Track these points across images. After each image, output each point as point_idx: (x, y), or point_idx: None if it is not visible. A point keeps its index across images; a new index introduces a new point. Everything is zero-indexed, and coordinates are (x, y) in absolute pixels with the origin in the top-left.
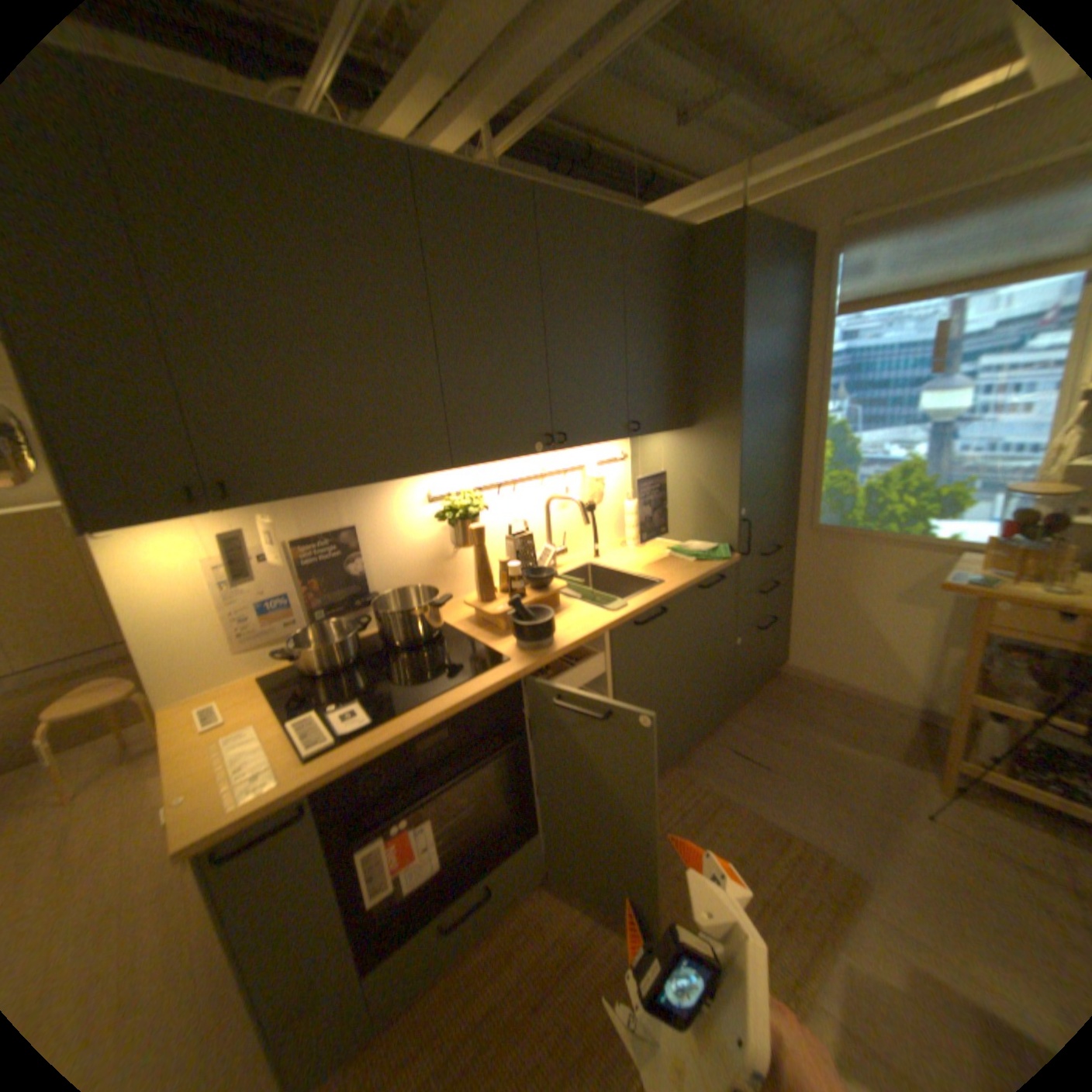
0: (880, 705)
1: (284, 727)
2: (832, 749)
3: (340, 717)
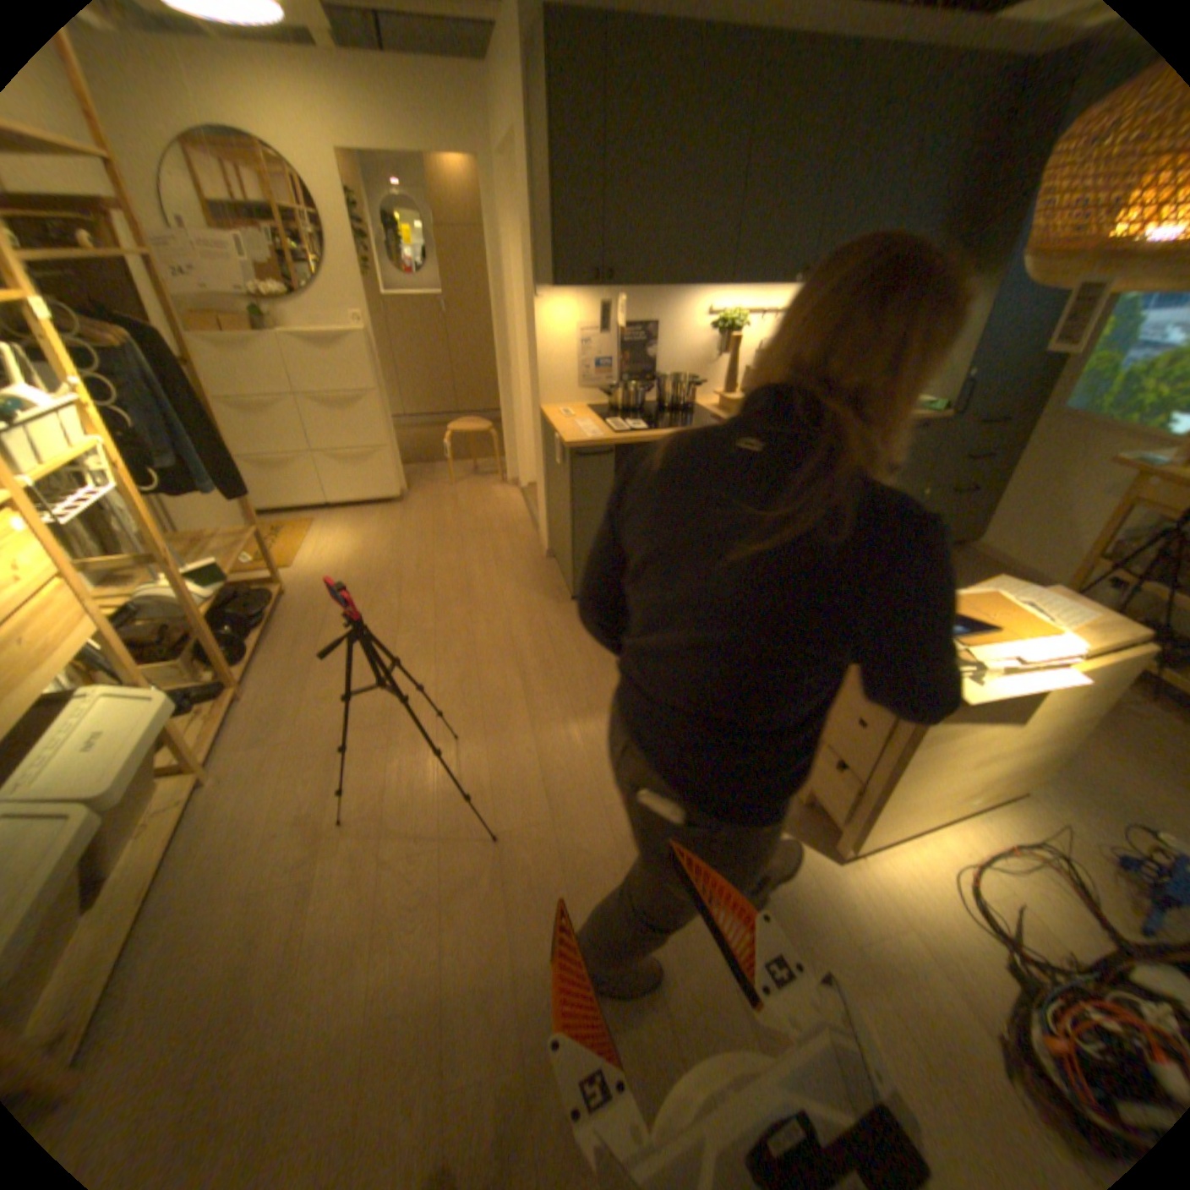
0: None
1: (603, 423)
2: None
3: (630, 426)
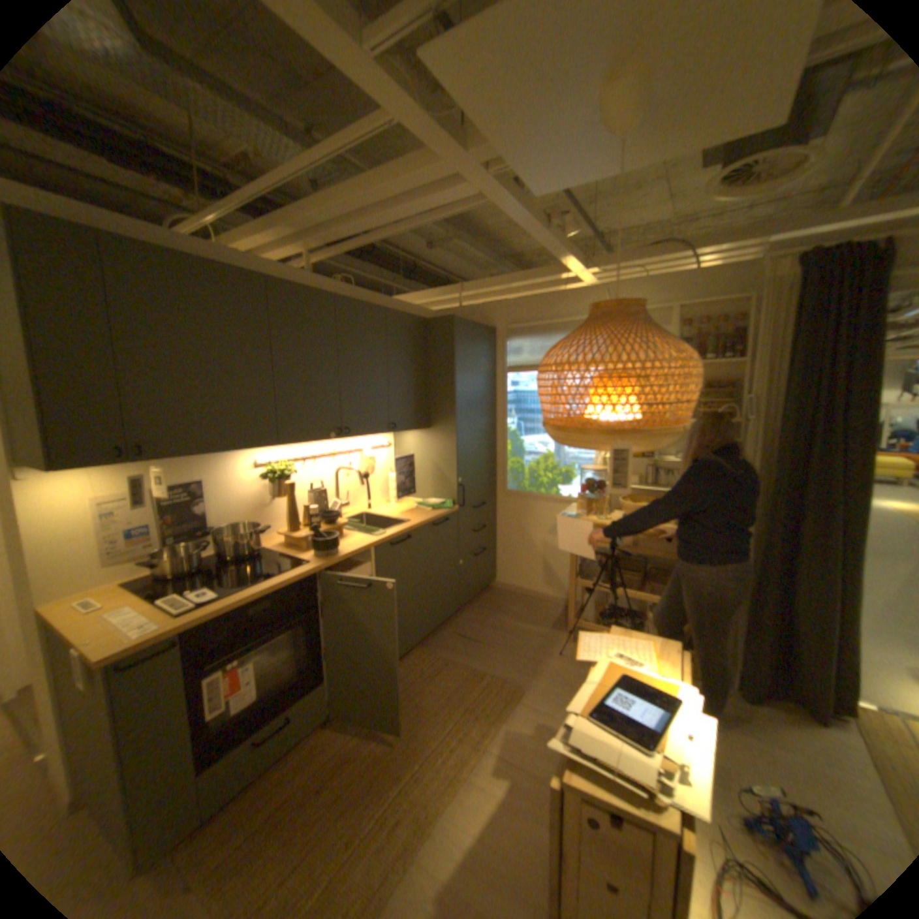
0: (545, 601)
1: (154, 605)
2: (515, 627)
3: (195, 598)
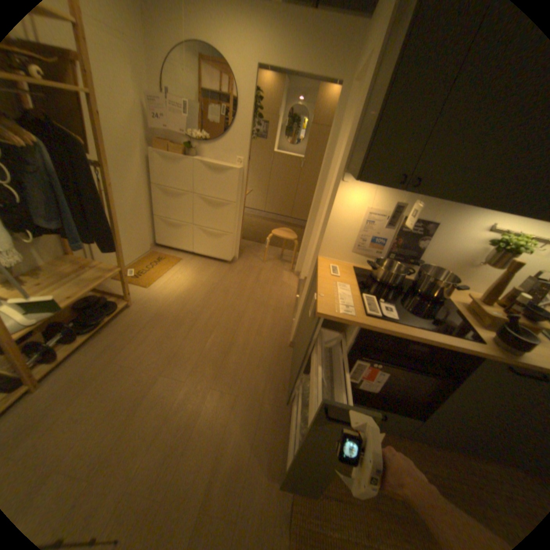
0: None
1: (362, 295)
2: None
3: (385, 307)
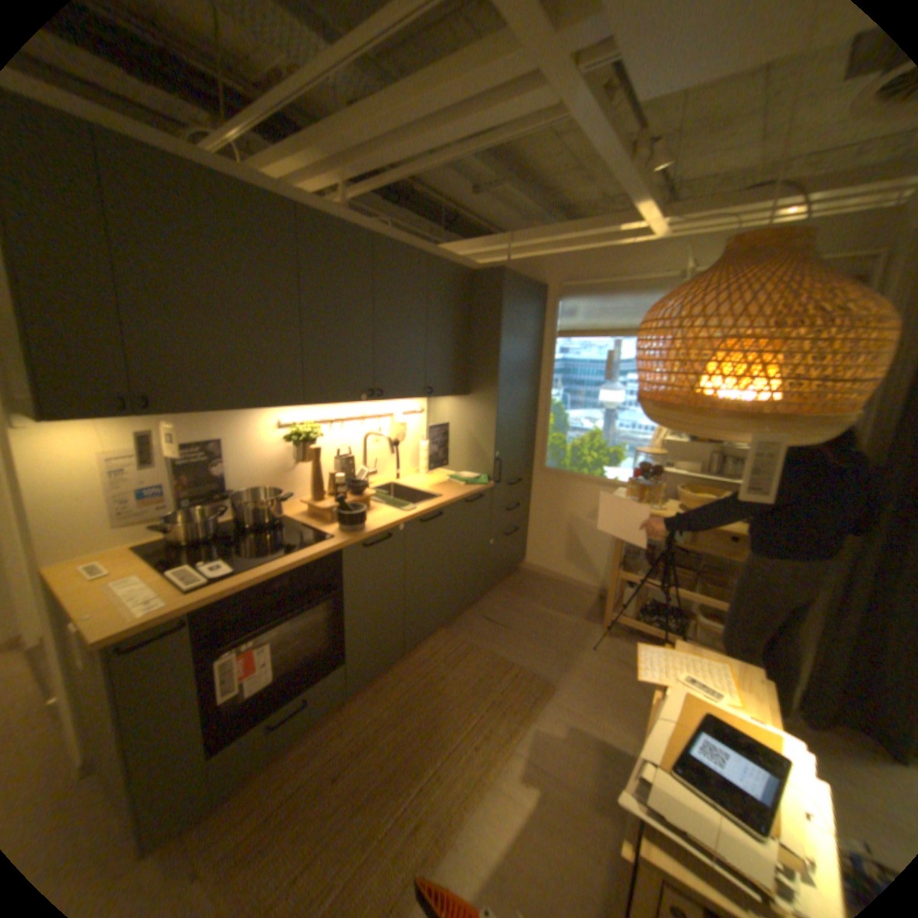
0: (577, 587)
1: (165, 575)
2: (545, 614)
3: (209, 570)
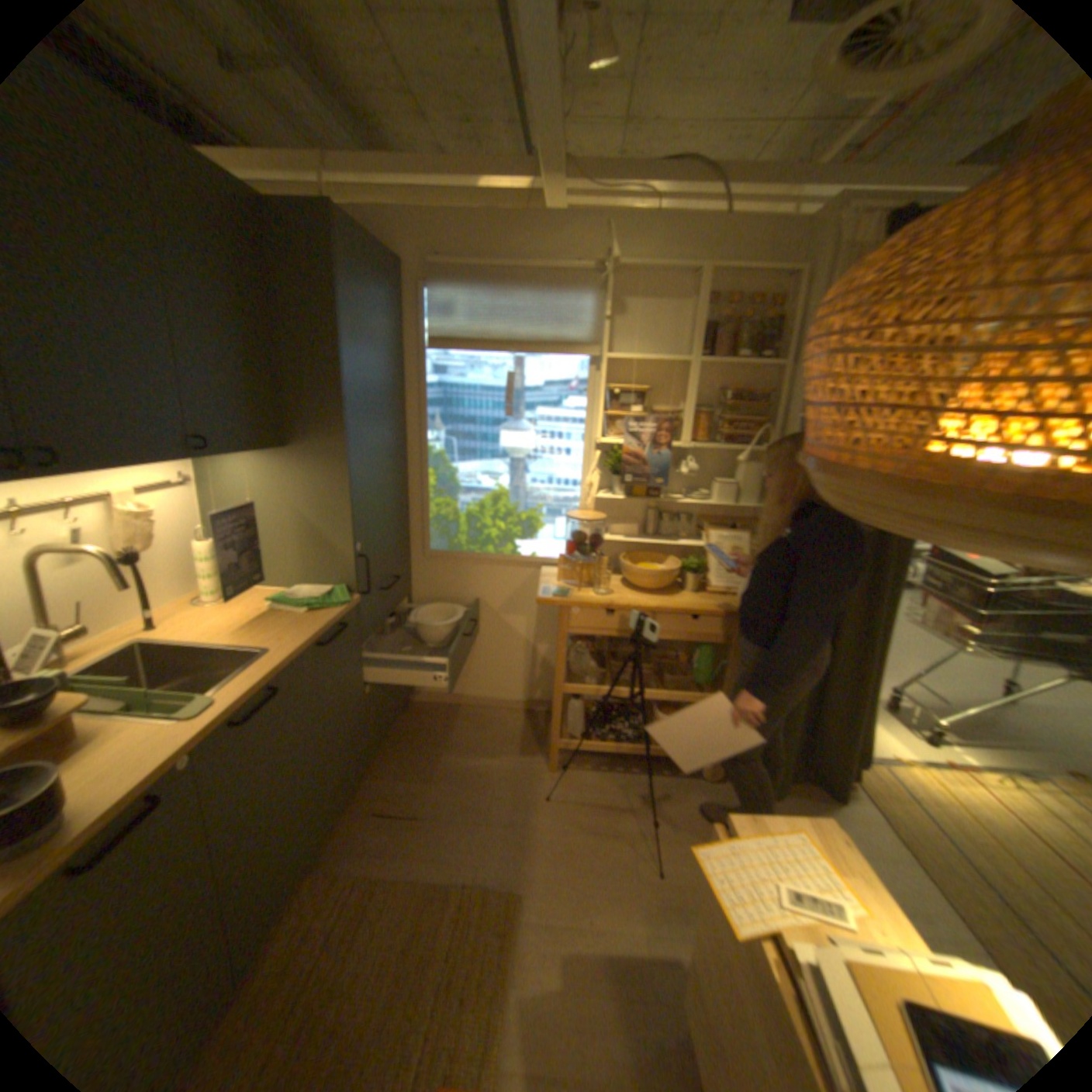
0: (496, 707)
1: None
2: (467, 768)
3: None
